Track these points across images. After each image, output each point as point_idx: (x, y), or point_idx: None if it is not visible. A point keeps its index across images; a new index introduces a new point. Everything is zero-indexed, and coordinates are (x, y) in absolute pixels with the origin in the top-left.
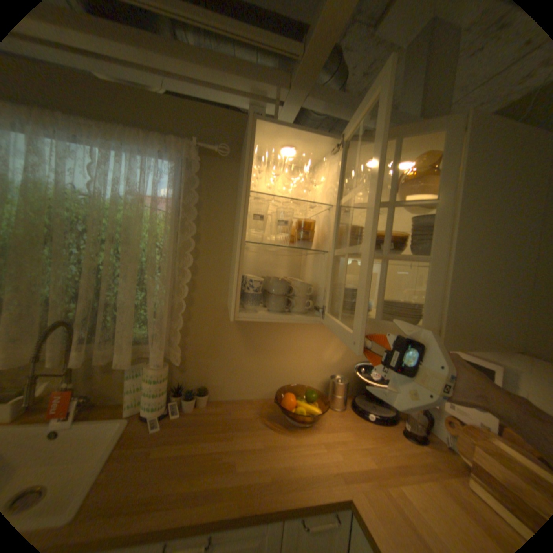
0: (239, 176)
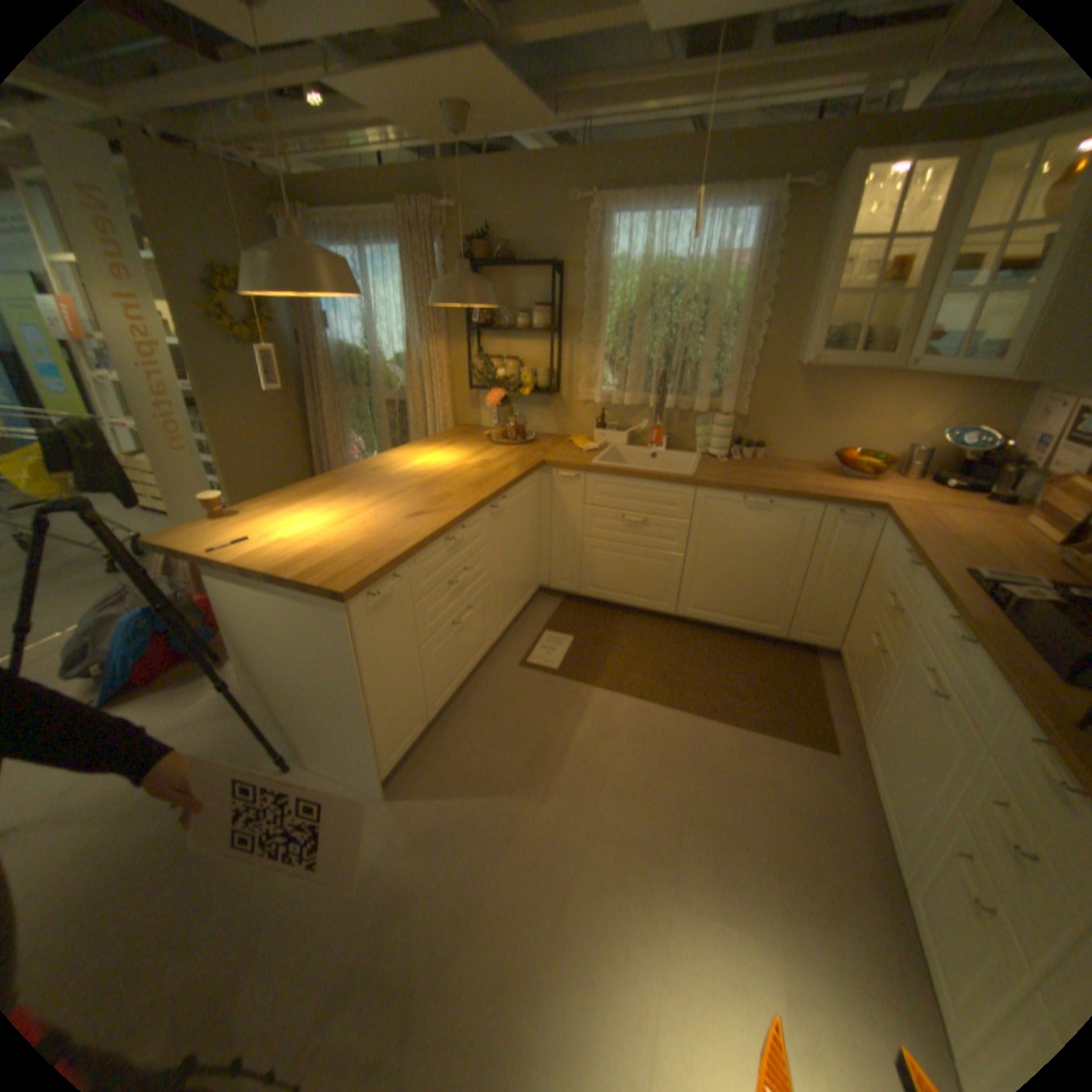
0: (832, 206)
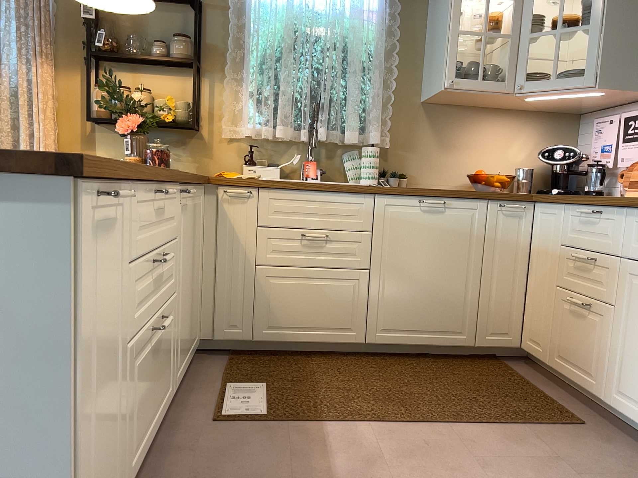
0: None
